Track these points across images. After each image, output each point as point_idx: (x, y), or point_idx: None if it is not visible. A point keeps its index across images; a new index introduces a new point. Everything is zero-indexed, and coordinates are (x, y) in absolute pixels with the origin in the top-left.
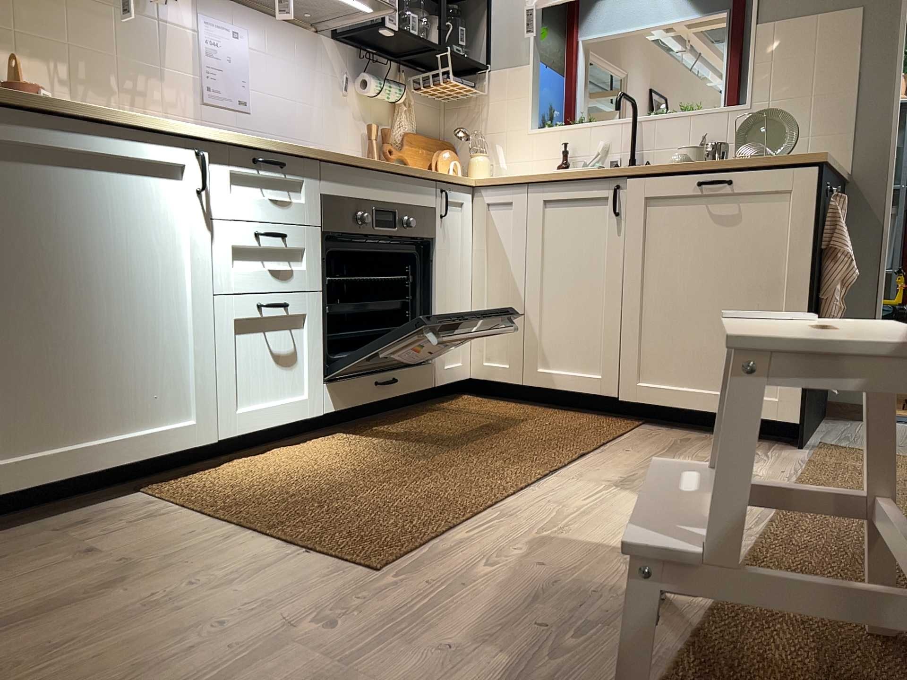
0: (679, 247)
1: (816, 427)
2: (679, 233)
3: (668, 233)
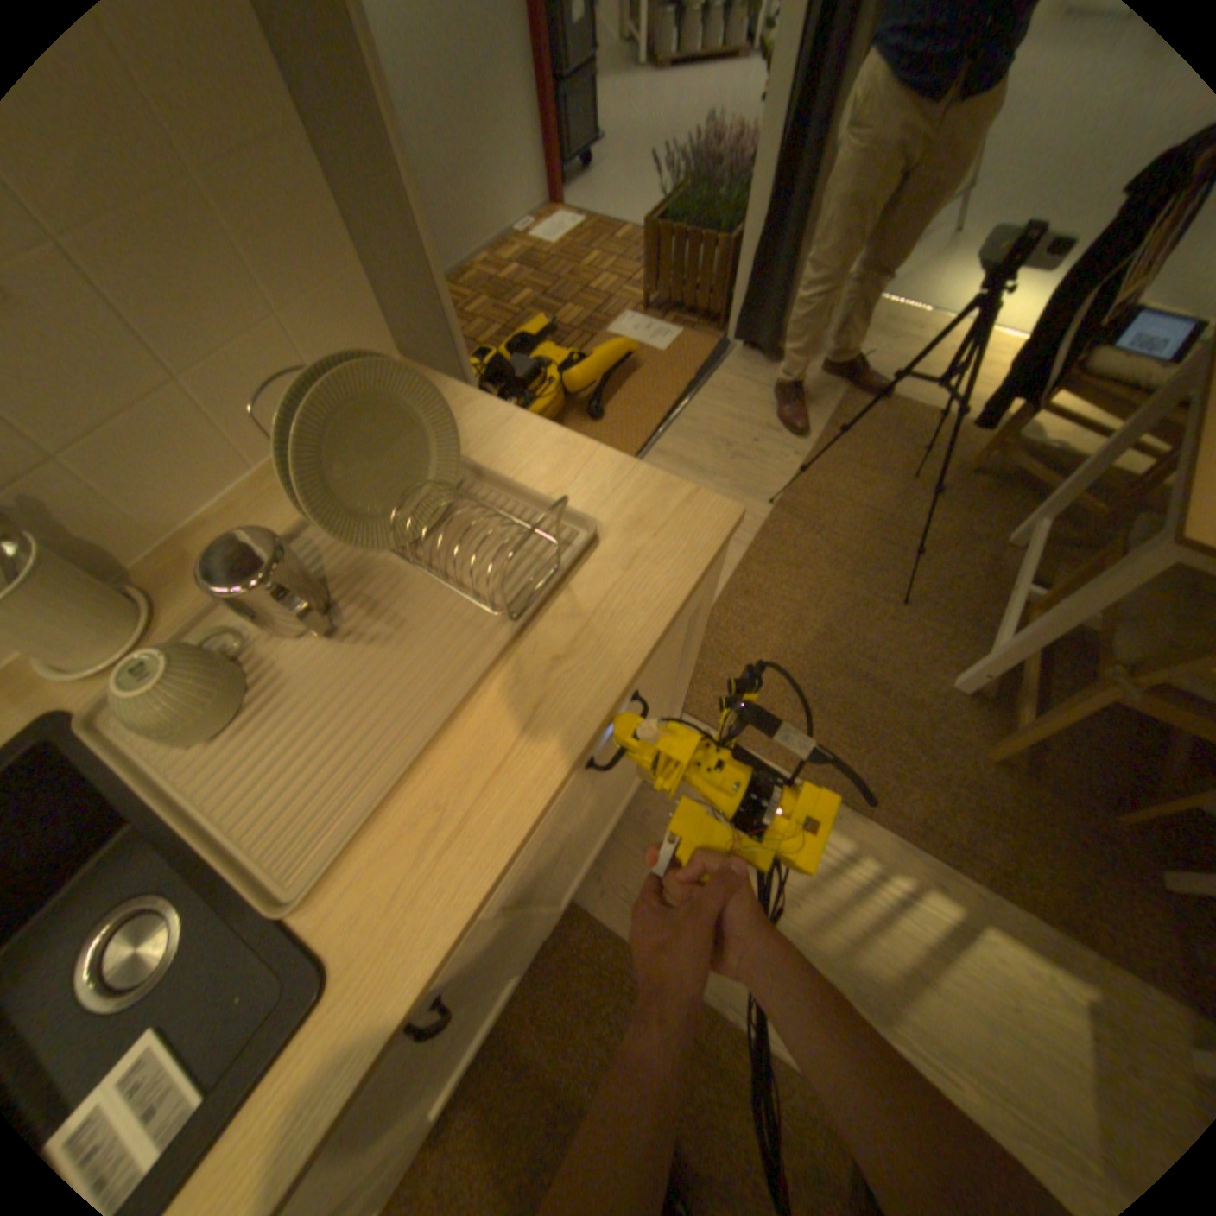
0: (563, 829)
1: None
2: (559, 825)
3: (542, 852)
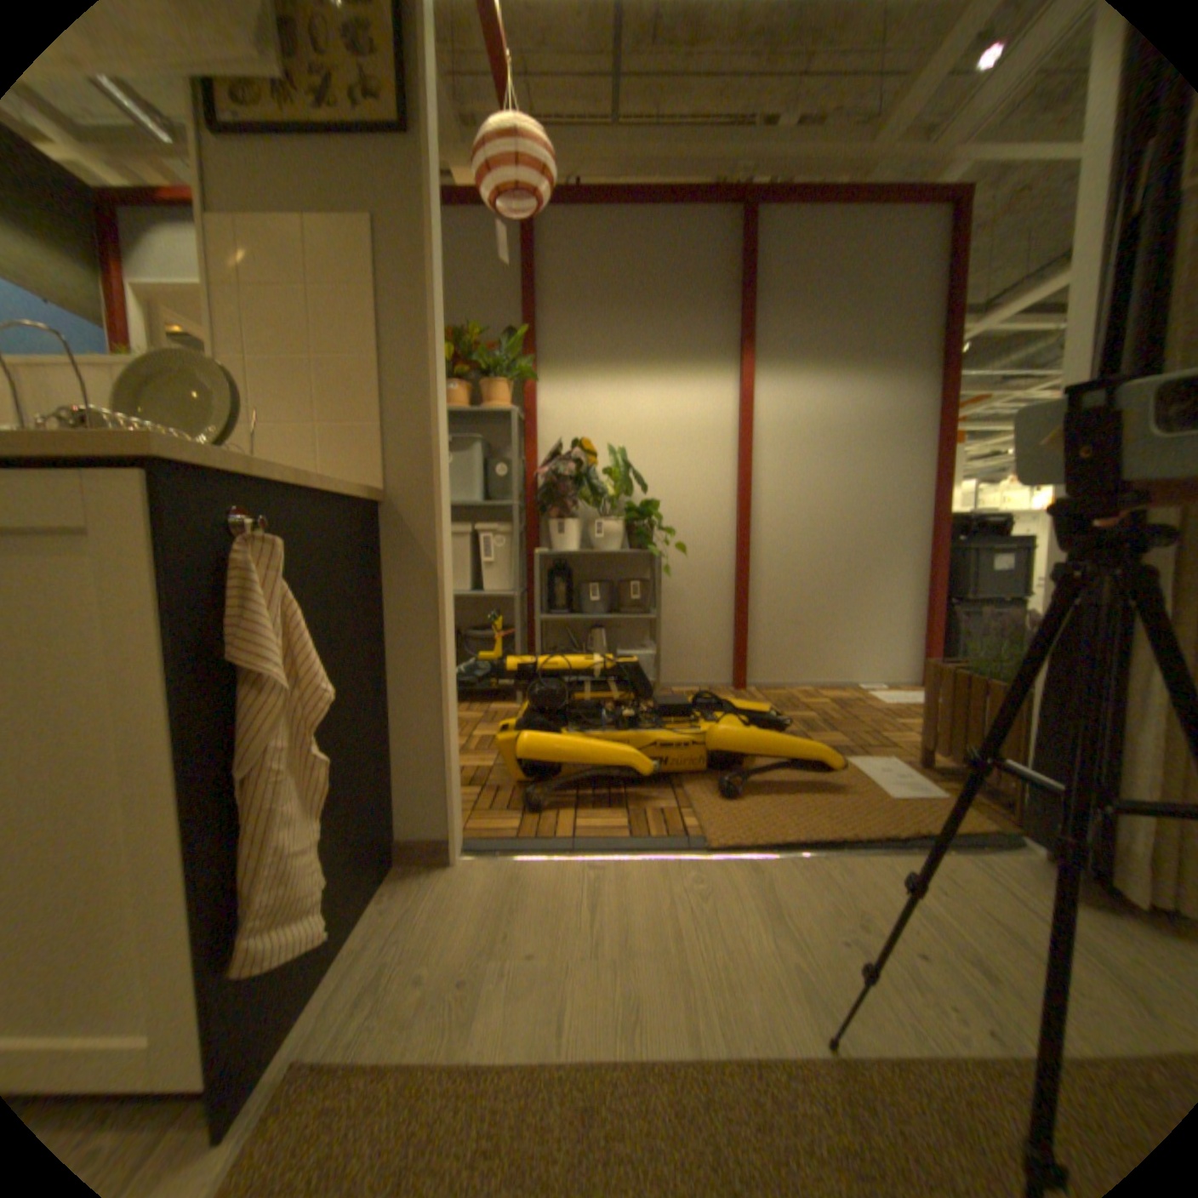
0: None
1: (345, 947)
2: None
3: None
